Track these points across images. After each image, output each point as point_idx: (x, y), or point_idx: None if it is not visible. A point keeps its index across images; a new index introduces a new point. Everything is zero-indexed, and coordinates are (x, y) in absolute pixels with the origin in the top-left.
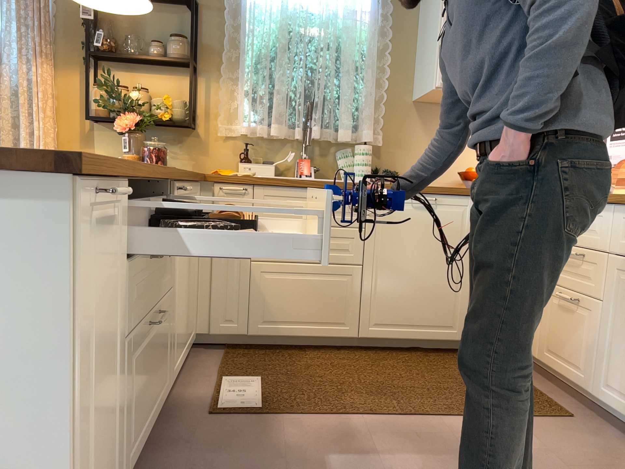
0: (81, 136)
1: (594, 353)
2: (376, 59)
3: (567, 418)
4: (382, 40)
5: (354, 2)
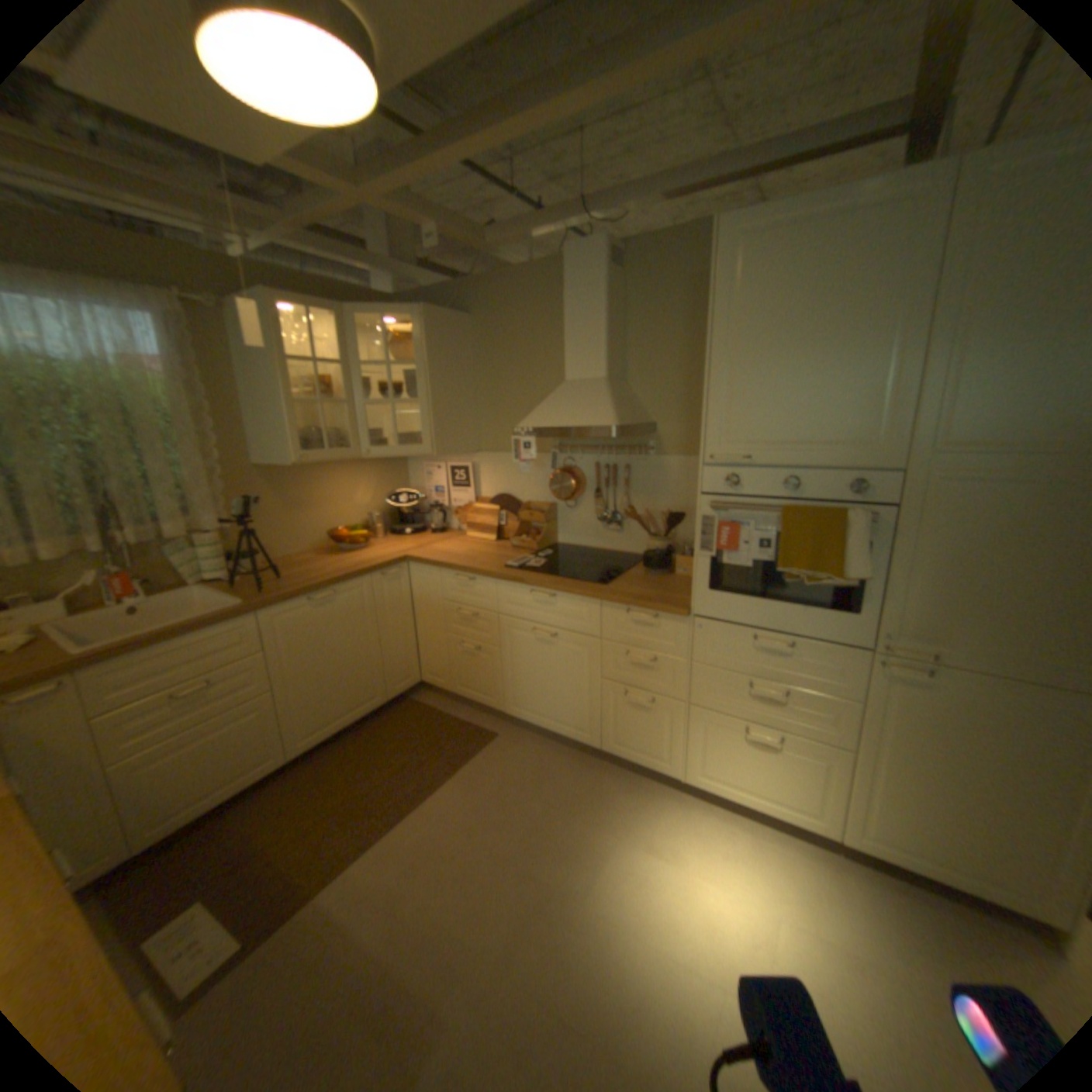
0: None
1: (498, 684)
2: (184, 423)
3: (492, 739)
4: (186, 398)
5: (126, 348)
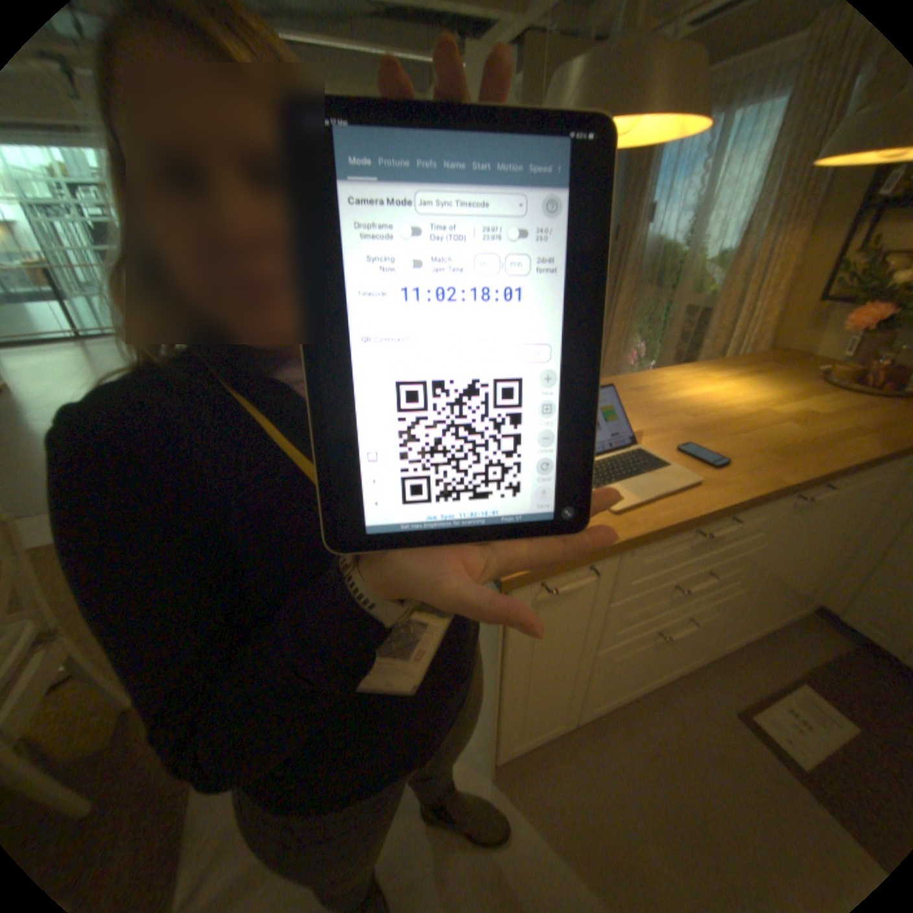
0: (811, 313)
1: None
2: None
3: None
4: None
5: None
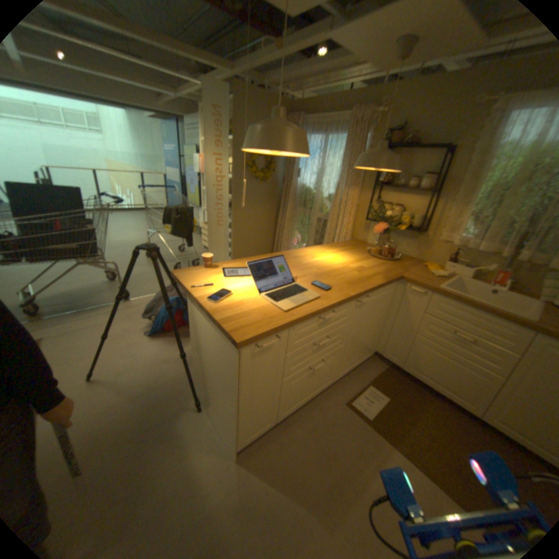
0: (363, 225)
1: None
2: None
3: None
4: None
5: None
